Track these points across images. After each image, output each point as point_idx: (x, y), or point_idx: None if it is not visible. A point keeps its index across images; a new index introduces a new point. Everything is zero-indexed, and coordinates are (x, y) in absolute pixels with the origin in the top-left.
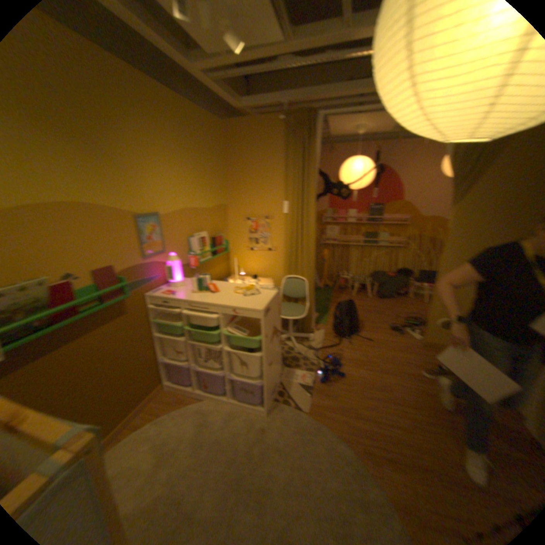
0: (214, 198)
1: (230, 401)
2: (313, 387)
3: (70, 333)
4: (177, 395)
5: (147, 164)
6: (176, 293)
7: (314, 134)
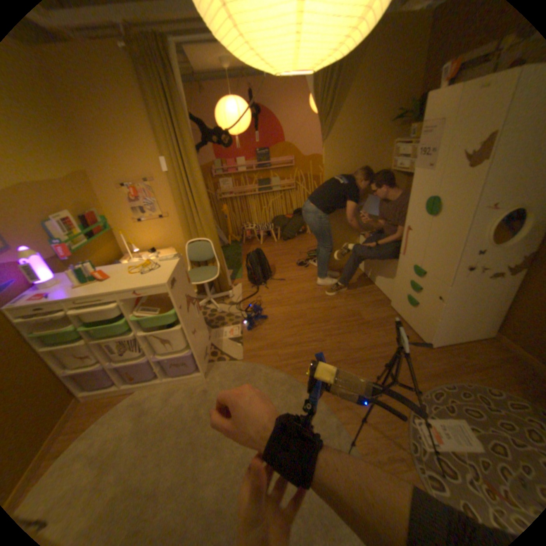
0: (63, 164)
1: (164, 381)
2: (242, 337)
3: None
4: (101, 400)
5: None
6: (51, 295)
7: (171, 70)
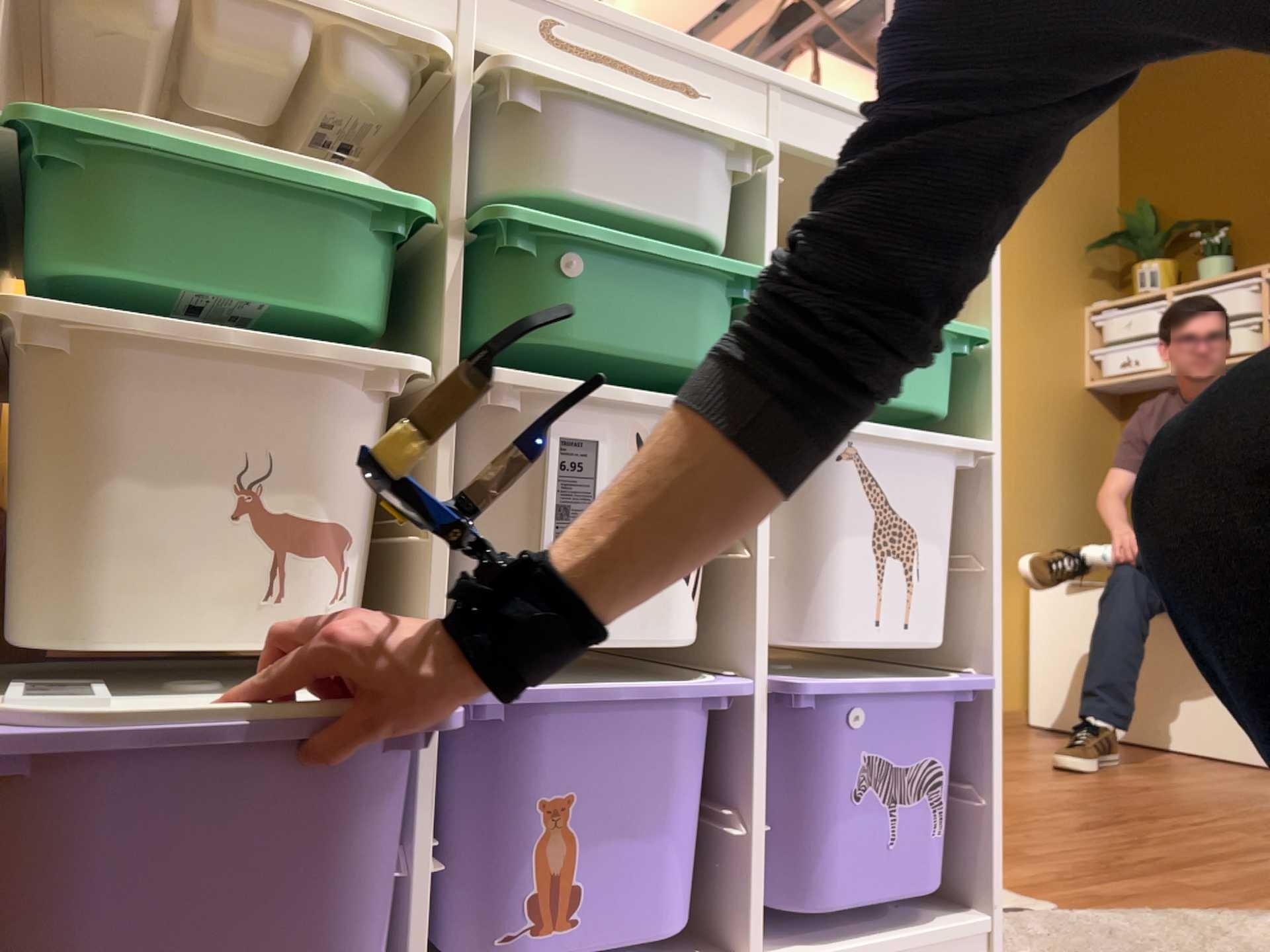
0: None
1: None
2: None
3: None
4: None
5: None
6: None
7: None
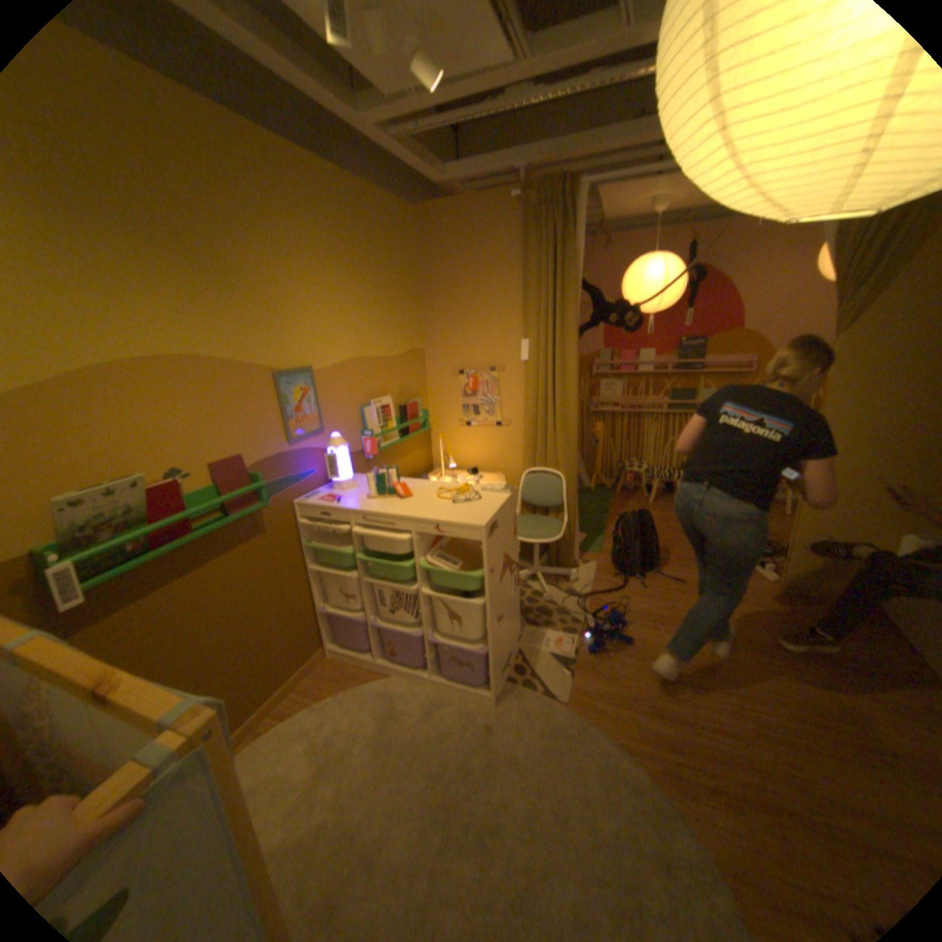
0: (405, 340)
1: (435, 680)
2: (576, 661)
3: (184, 562)
4: (349, 667)
5: (295, 288)
6: (345, 500)
7: (574, 219)
